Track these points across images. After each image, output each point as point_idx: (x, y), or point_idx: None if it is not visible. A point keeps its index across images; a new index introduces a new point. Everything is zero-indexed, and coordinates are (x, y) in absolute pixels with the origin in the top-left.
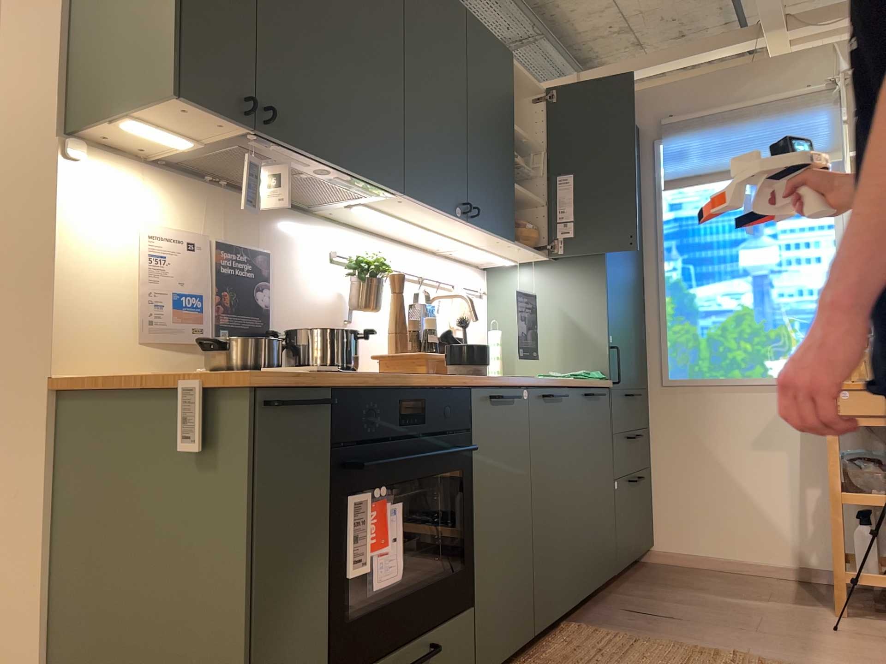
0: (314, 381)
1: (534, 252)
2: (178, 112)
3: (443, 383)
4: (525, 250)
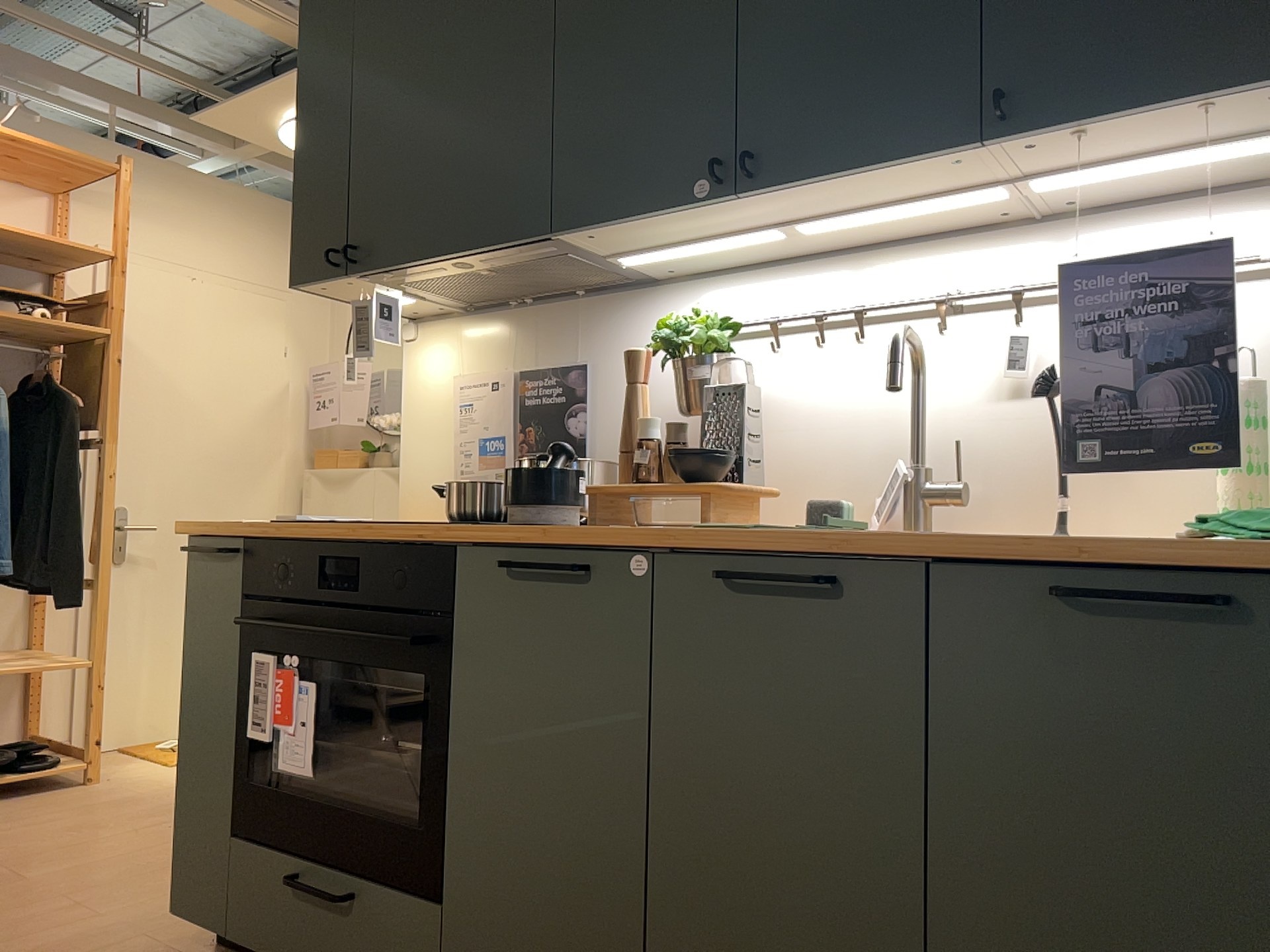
0: (223, 530)
1: (1181, 110)
2: (328, 291)
3: (404, 535)
4: (1134, 124)
